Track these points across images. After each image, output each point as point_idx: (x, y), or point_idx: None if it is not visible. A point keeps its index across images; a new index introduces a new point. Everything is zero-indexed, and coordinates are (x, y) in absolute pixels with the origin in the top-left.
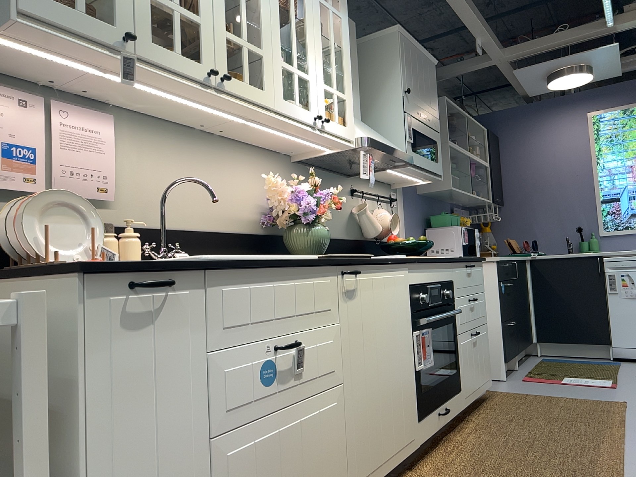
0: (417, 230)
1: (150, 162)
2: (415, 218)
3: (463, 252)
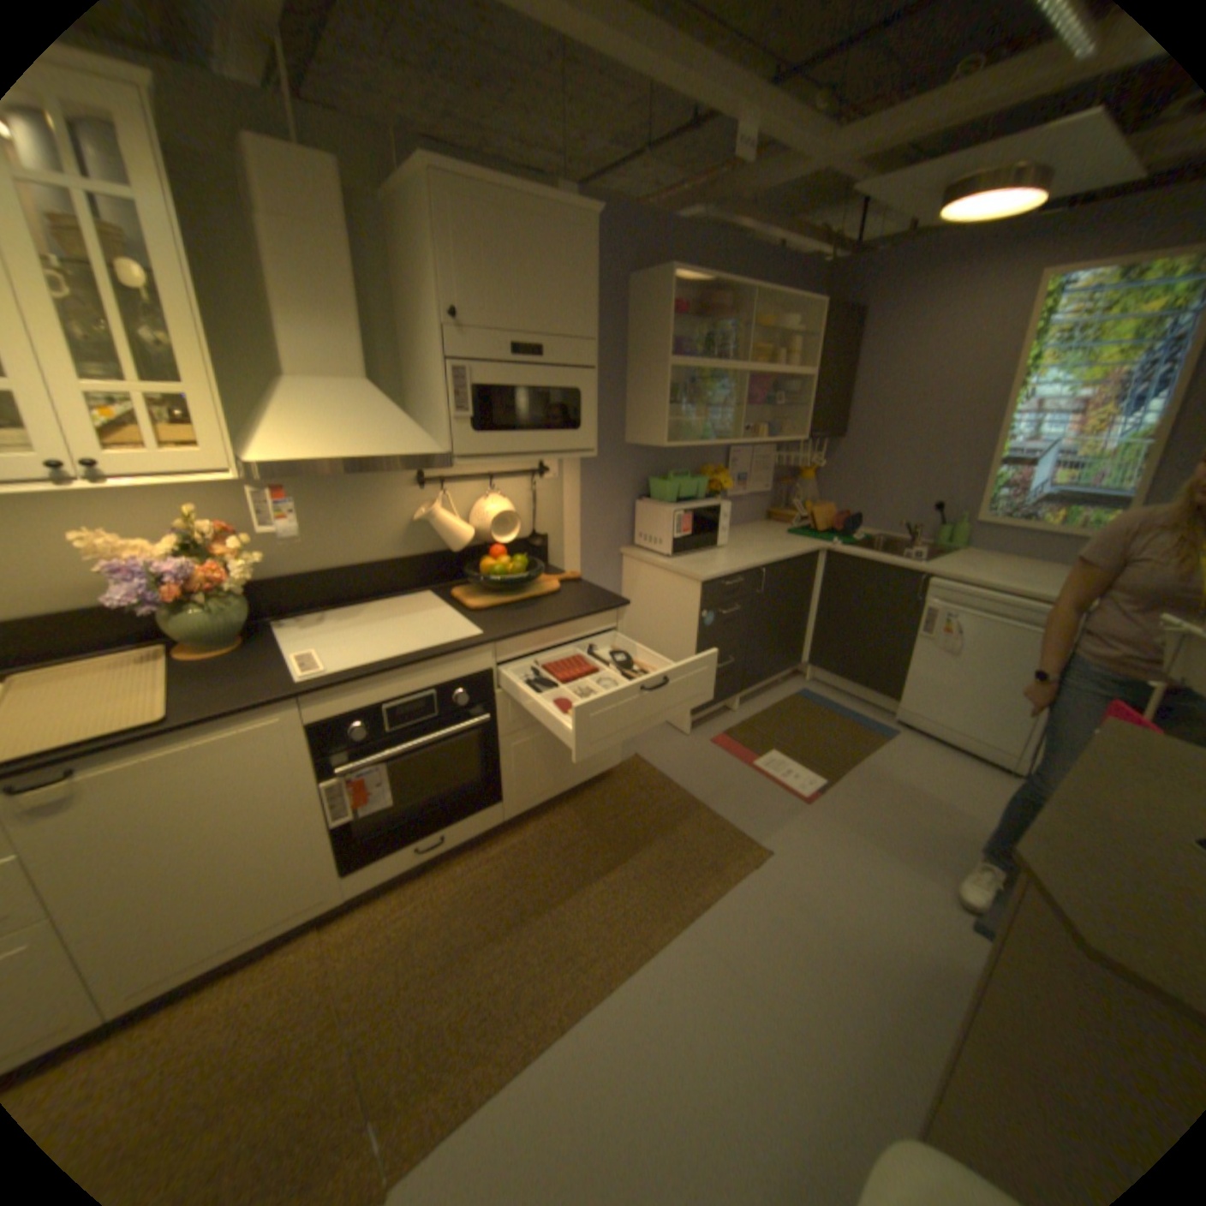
0: (613, 504)
1: None
2: (608, 486)
3: (674, 549)
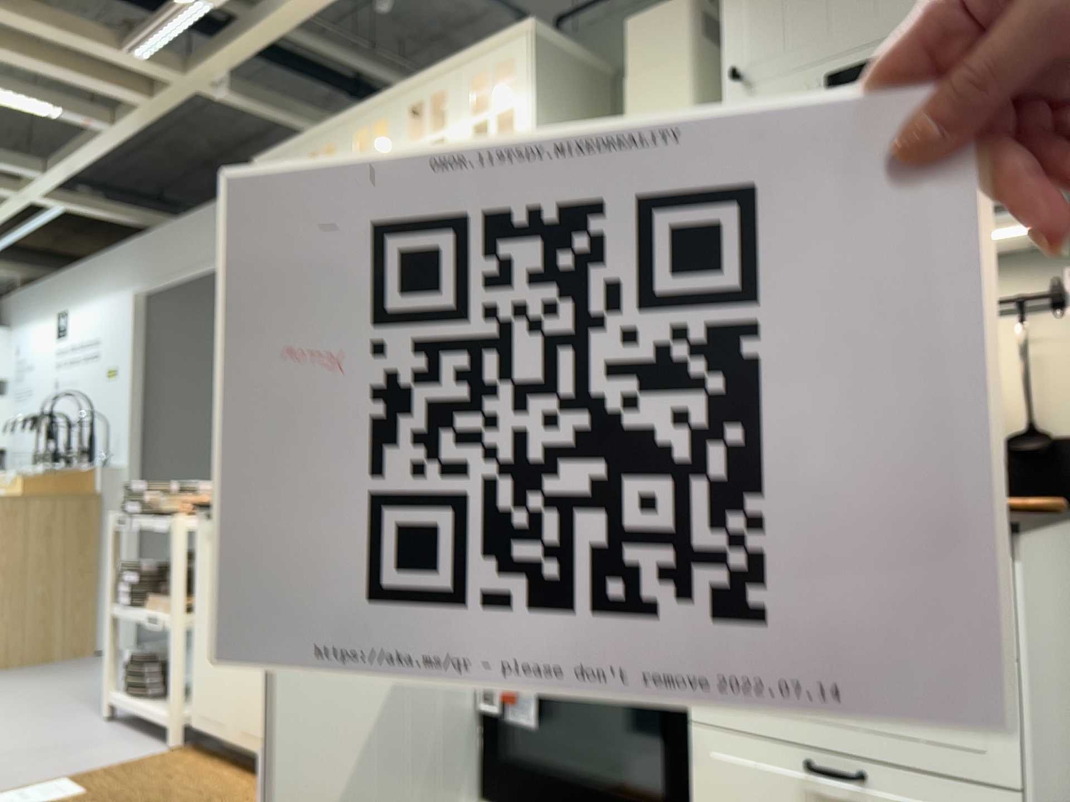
0: None
1: None
2: None
3: None
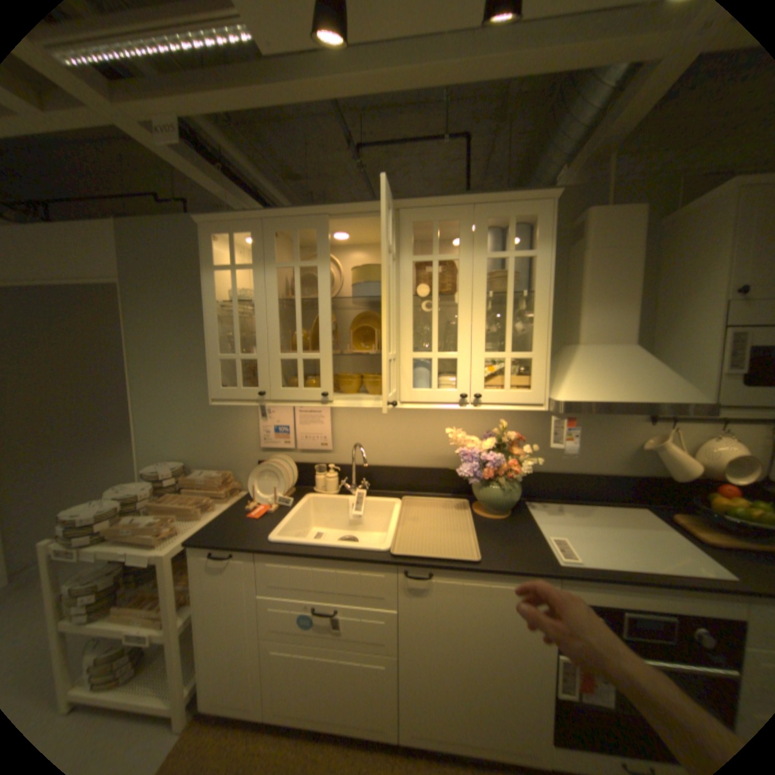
0: None
1: (360, 421)
2: None
3: None
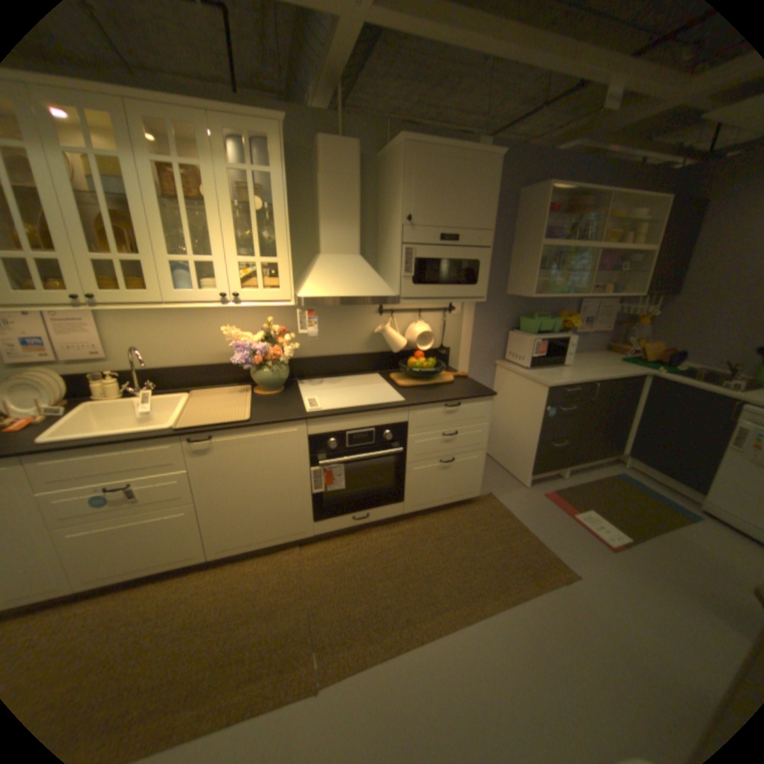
0: (494, 332)
1: (134, 327)
2: (491, 320)
3: (532, 364)
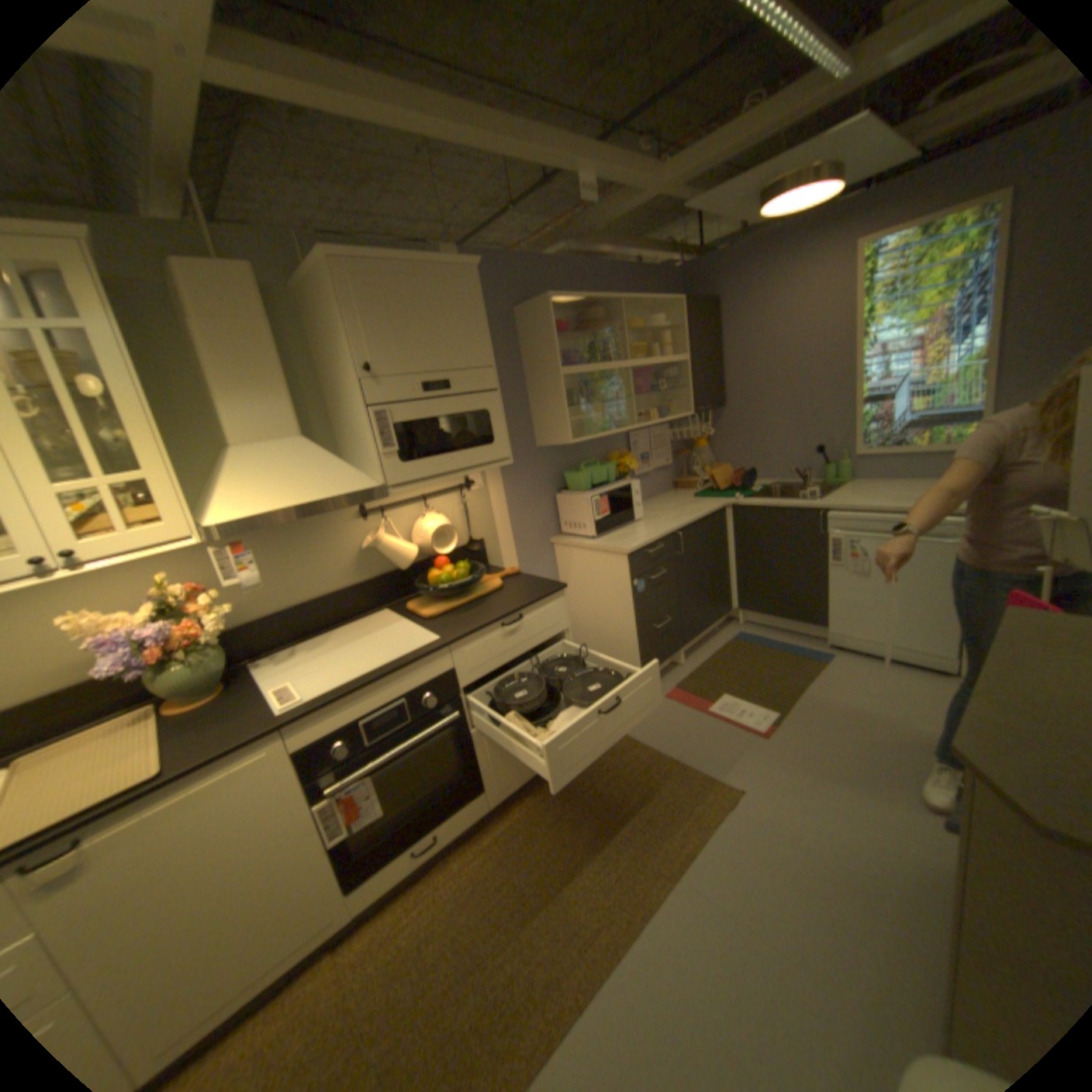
0: (536, 501)
1: None
2: (528, 486)
3: (597, 530)
